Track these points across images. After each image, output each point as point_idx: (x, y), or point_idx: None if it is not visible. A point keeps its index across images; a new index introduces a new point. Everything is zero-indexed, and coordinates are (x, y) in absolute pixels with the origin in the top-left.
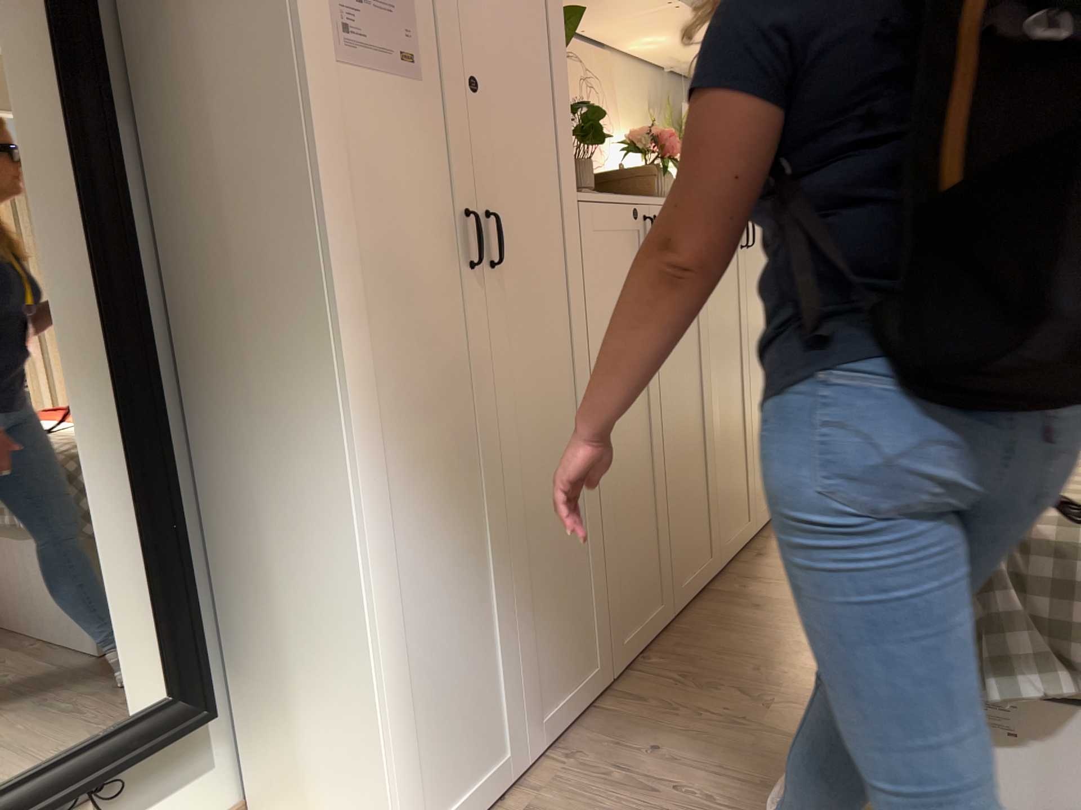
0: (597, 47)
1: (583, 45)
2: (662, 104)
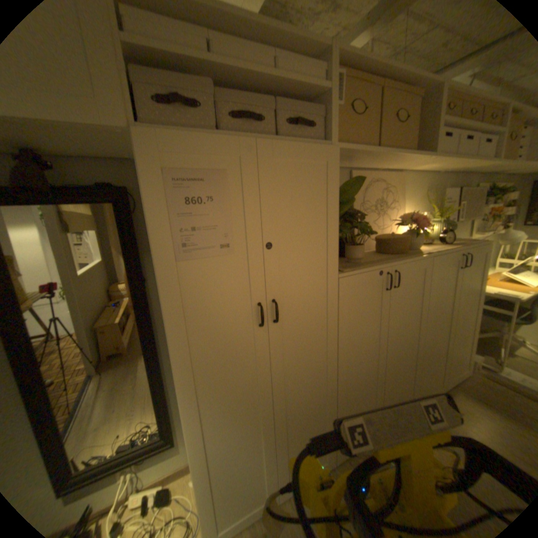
0: (396, 171)
1: (388, 172)
2: (433, 191)
